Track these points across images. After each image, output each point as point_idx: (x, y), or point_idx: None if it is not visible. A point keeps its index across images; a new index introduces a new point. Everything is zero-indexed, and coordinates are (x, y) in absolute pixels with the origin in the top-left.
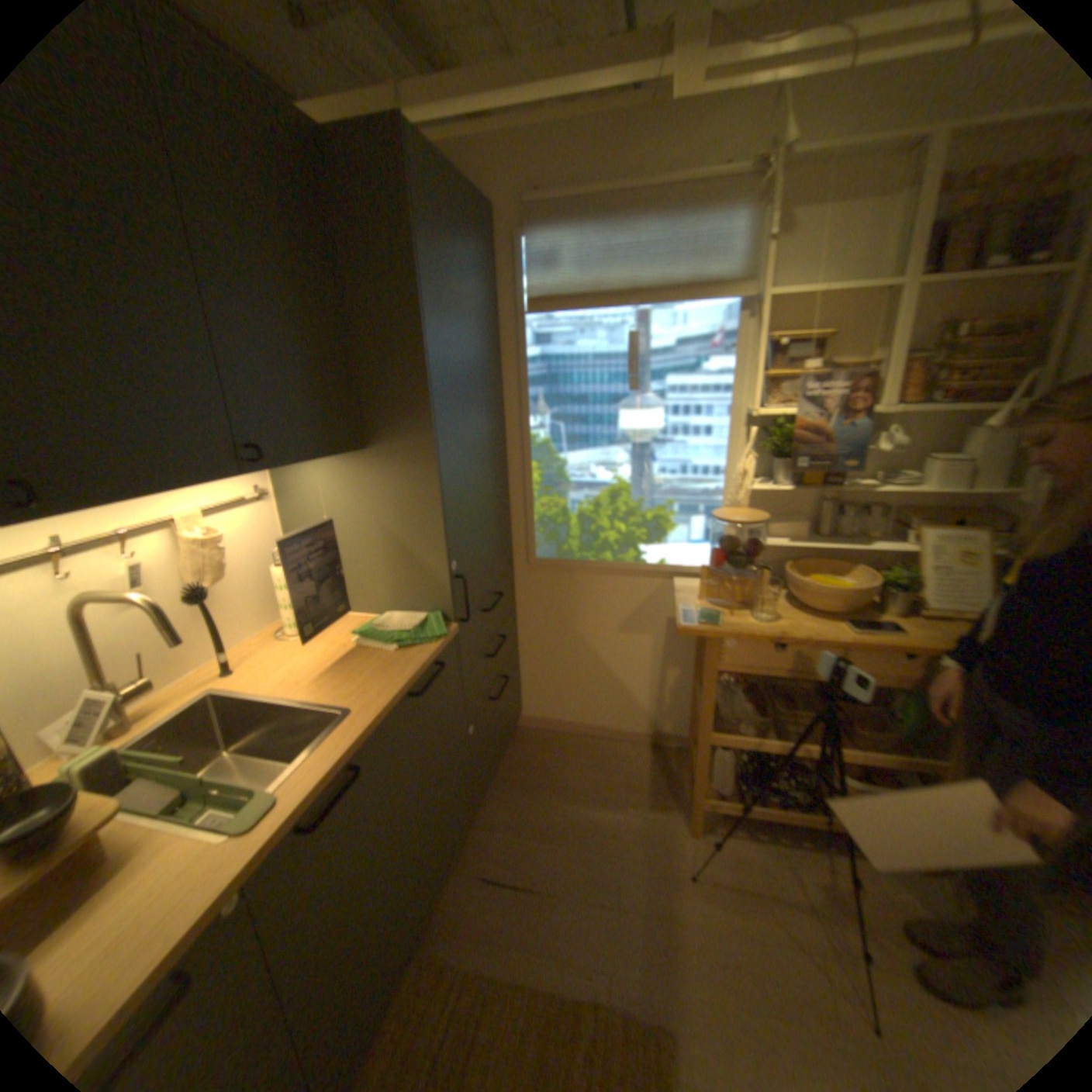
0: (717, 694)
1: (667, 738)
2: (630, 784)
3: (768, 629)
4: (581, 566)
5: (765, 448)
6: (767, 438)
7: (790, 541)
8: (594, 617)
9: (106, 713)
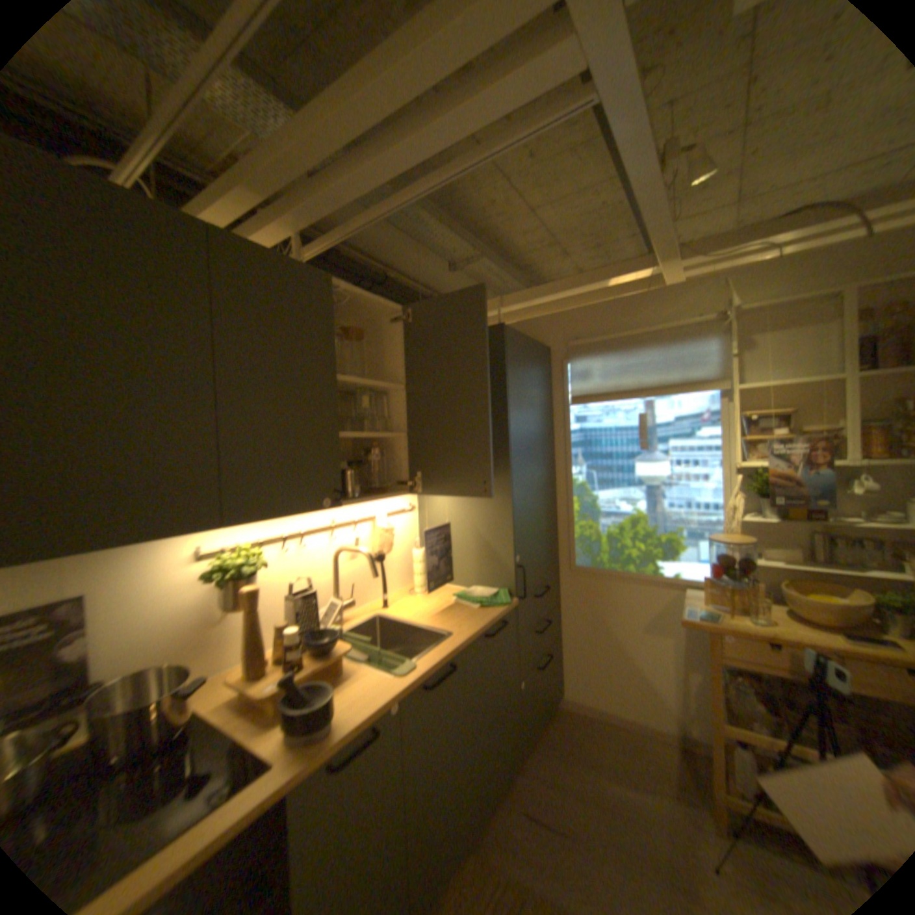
0: (723, 686)
1: (695, 743)
2: (658, 776)
3: (770, 637)
4: (610, 575)
5: (753, 491)
6: (754, 483)
7: (791, 567)
8: (621, 619)
9: (336, 612)
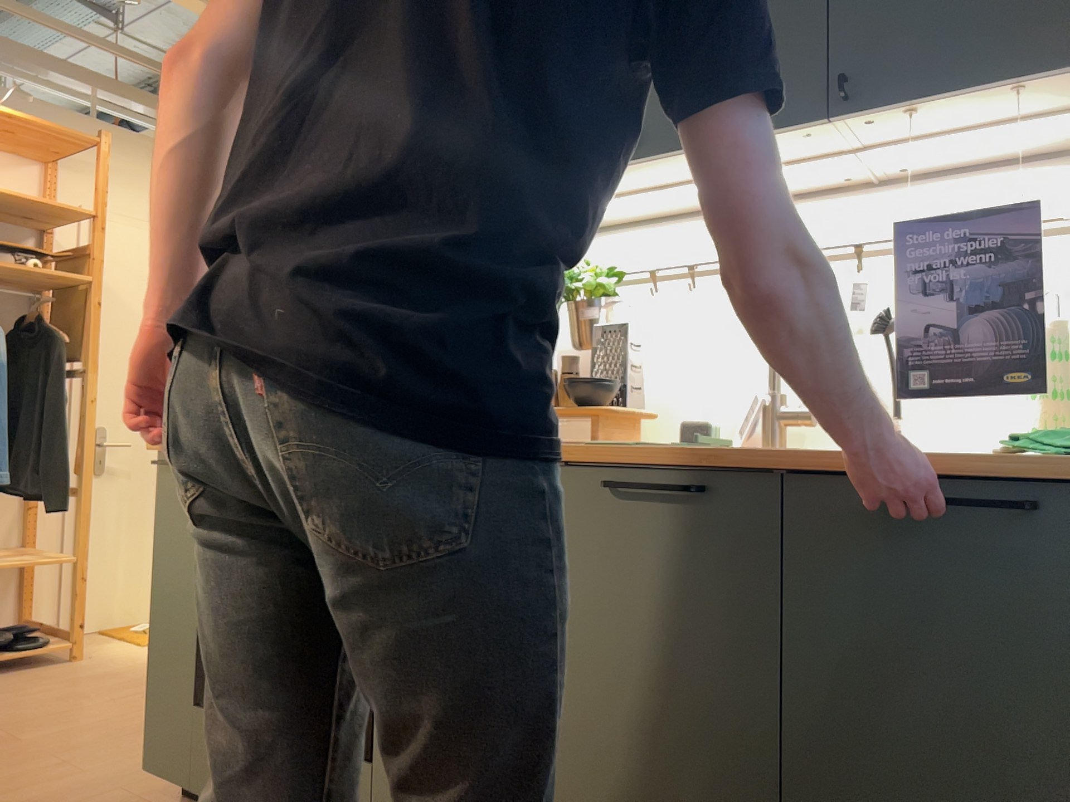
0: None
1: None
2: None
3: None
4: None
5: None
6: None
7: None
8: None
9: (760, 414)
